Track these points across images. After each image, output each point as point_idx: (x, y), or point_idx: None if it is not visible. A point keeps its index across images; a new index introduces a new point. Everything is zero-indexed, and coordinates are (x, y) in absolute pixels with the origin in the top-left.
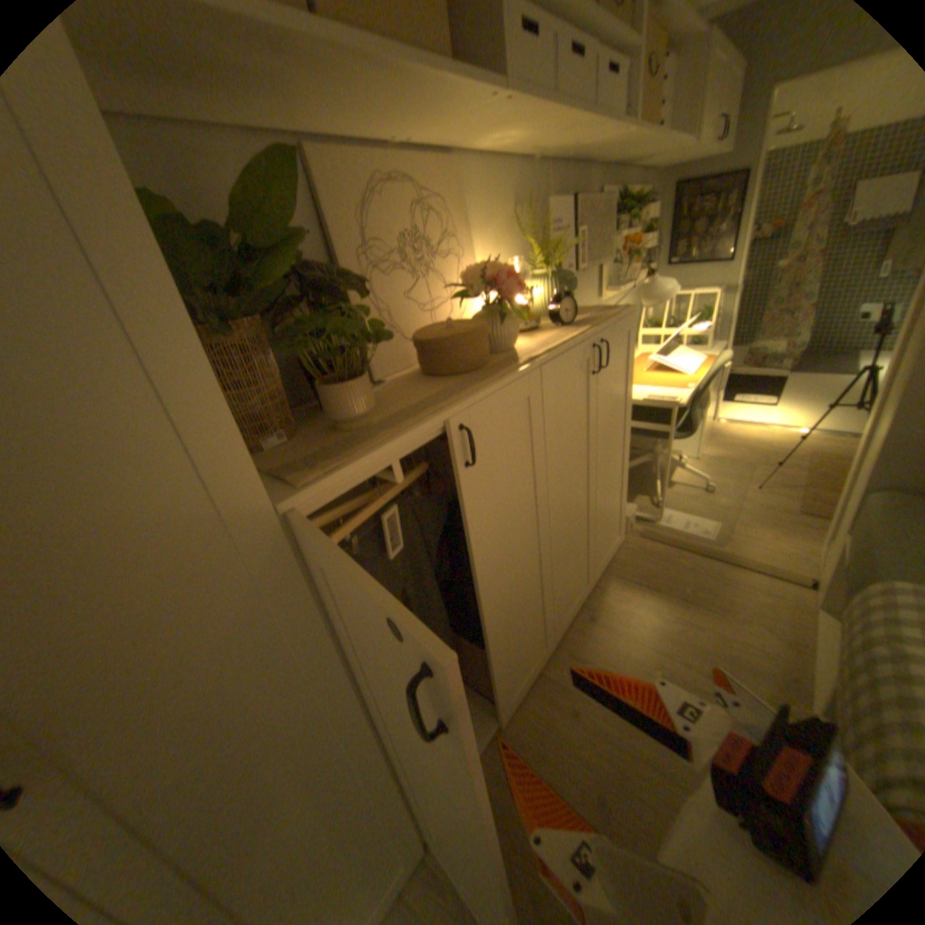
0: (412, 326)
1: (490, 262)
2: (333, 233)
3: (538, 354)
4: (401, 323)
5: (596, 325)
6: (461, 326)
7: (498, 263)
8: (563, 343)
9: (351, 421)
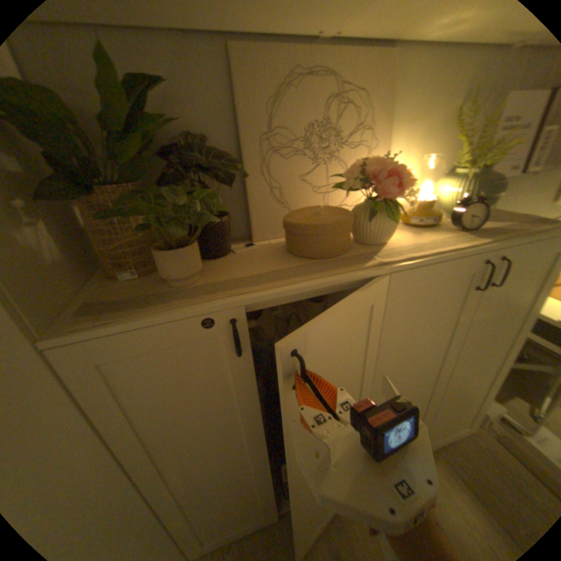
0: (300, 205)
1: (379, 158)
2: (242, 121)
3: (394, 261)
4: (291, 201)
5: (503, 241)
6: (322, 216)
7: (389, 160)
8: (437, 254)
9: (170, 281)
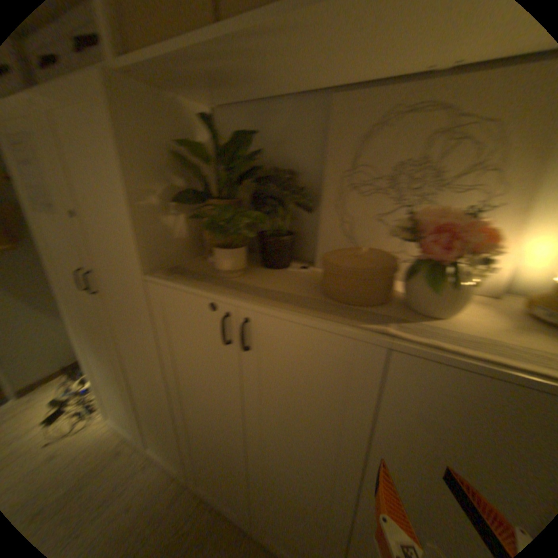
0: (365, 244)
1: (445, 208)
2: (328, 160)
3: (403, 337)
4: (359, 238)
5: None
6: (351, 258)
7: (462, 212)
8: (488, 362)
9: (216, 271)
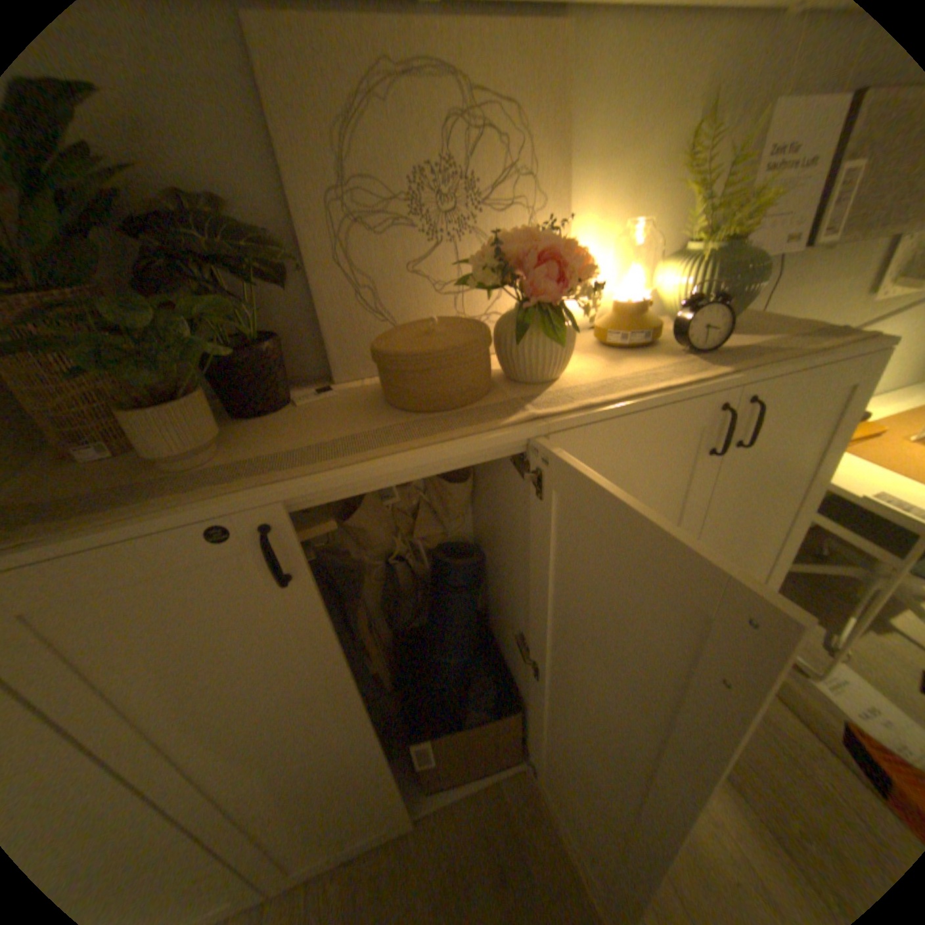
0: (410, 316)
1: (529, 229)
2: (287, 165)
3: (555, 412)
4: (395, 309)
5: (751, 369)
6: (432, 336)
7: (548, 231)
8: (632, 397)
9: (155, 462)
